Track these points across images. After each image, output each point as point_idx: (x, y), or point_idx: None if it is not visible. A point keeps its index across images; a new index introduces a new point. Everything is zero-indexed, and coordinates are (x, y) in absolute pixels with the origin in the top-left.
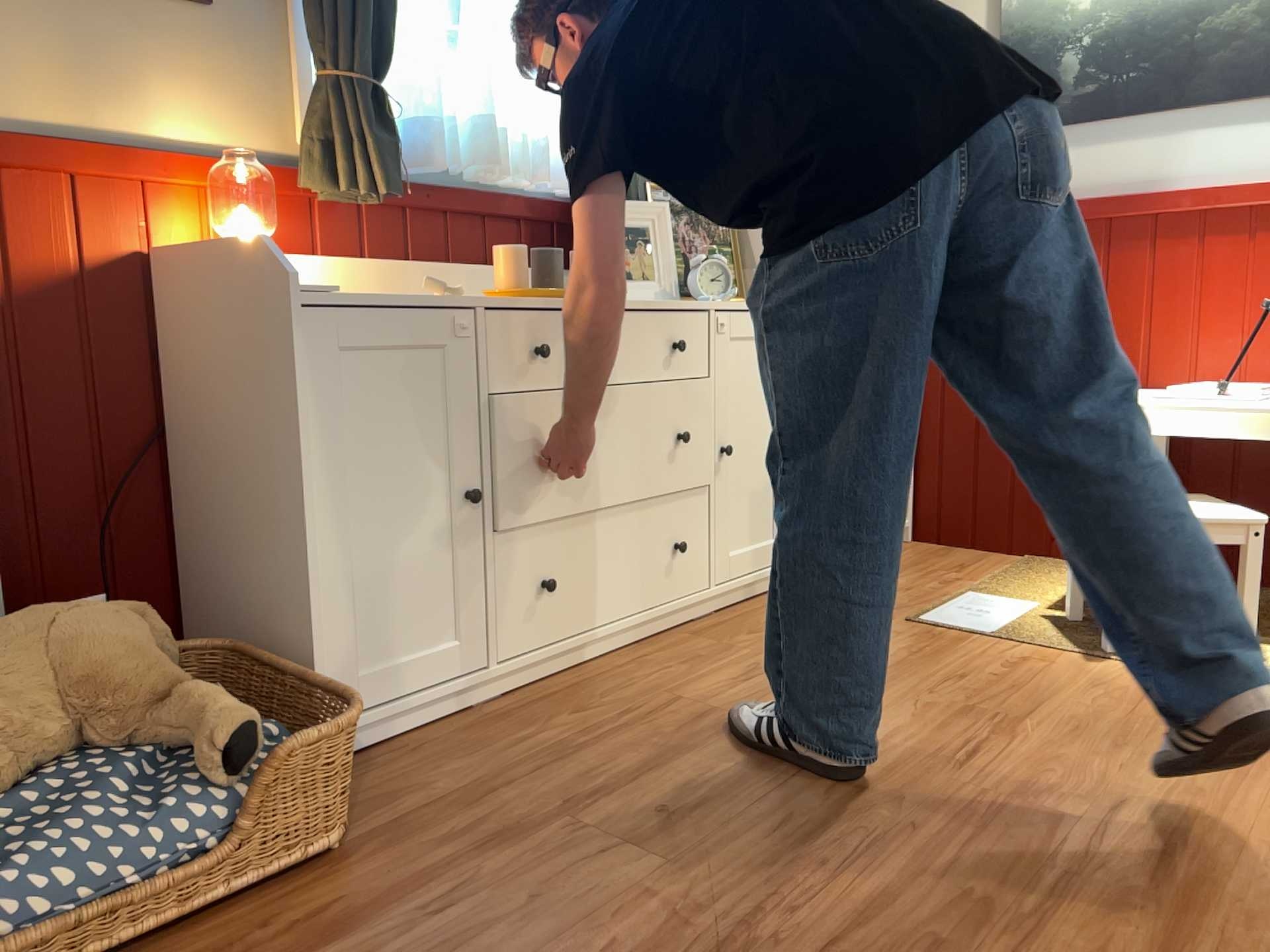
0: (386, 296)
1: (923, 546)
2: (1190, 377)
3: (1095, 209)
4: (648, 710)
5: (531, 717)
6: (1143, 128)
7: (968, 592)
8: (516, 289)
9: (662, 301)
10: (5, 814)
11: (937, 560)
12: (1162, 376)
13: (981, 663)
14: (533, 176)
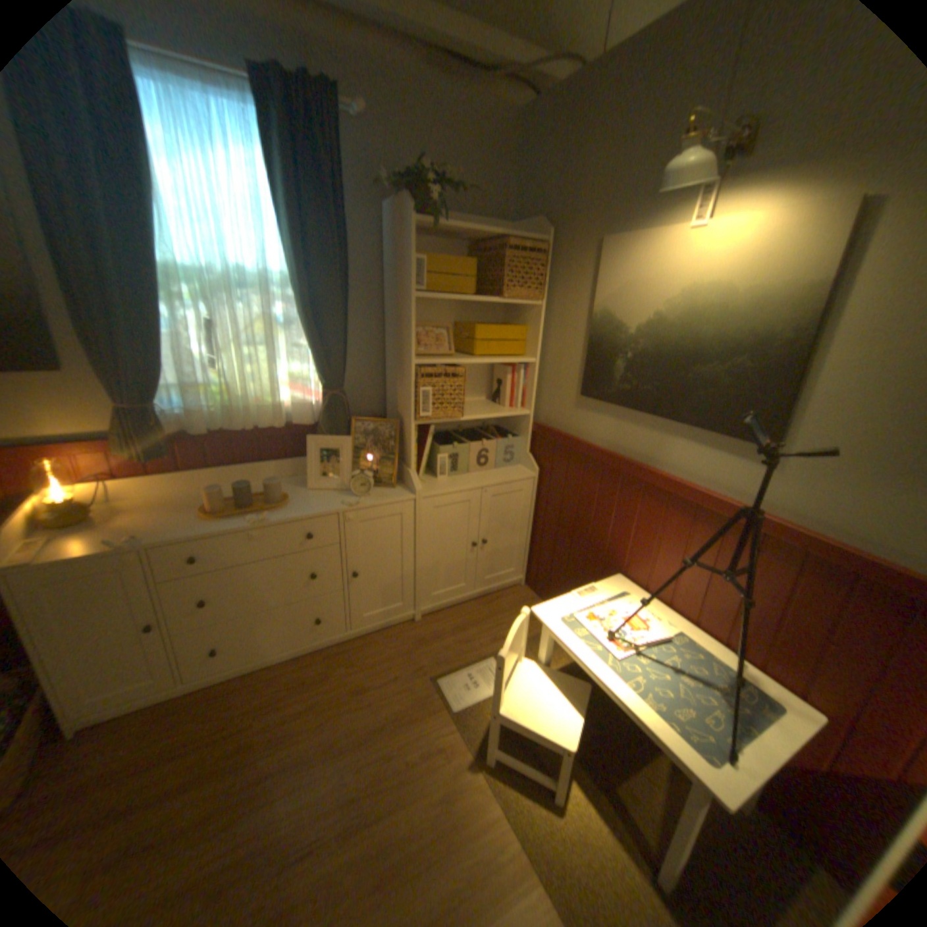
0: (88, 548)
1: (524, 595)
2: (649, 585)
3: (618, 465)
4: (228, 733)
5: (183, 719)
6: (653, 424)
7: (492, 659)
8: (208, 514)
9: (305, 512)
10: None
11: (515, 614)
12: (636, 576)
13: (414, 748)
14: (273, 425)
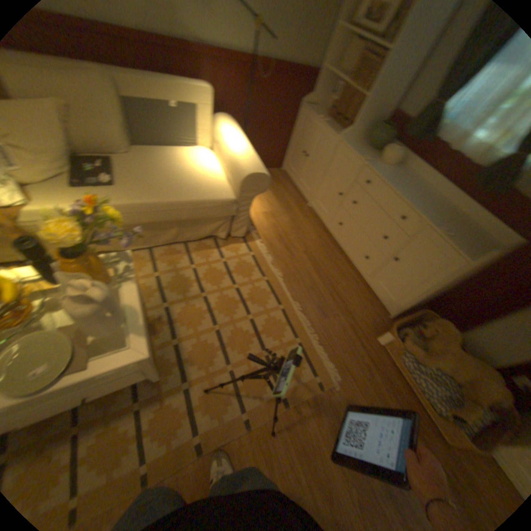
0: None
1: None
2: None
3: None
4: None
5: None
6: None
7: None
8: None
9: None
10: (439, 376)
11: None
12: None
13: None
14: None
